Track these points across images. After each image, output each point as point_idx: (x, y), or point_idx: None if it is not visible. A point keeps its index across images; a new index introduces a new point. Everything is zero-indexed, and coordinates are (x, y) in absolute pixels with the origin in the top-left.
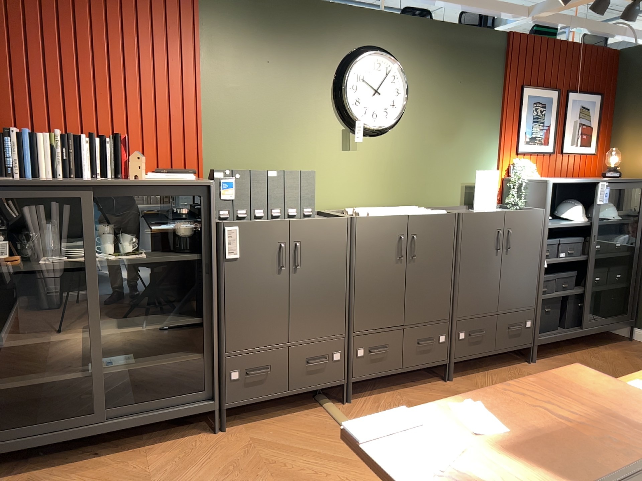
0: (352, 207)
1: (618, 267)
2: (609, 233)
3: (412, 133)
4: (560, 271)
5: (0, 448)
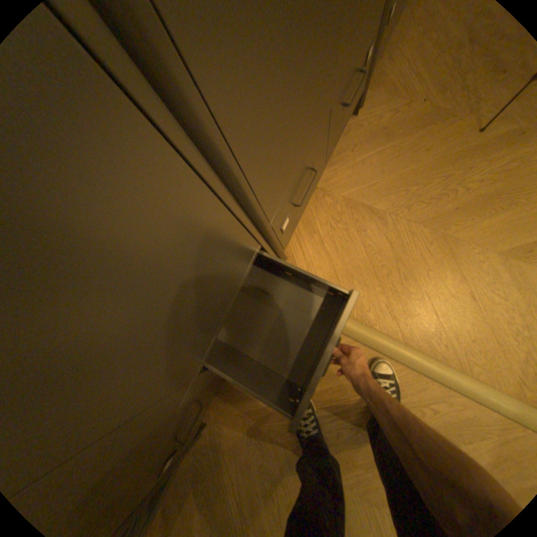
0: None
1: None
2: None
3: None
4: None
5: None
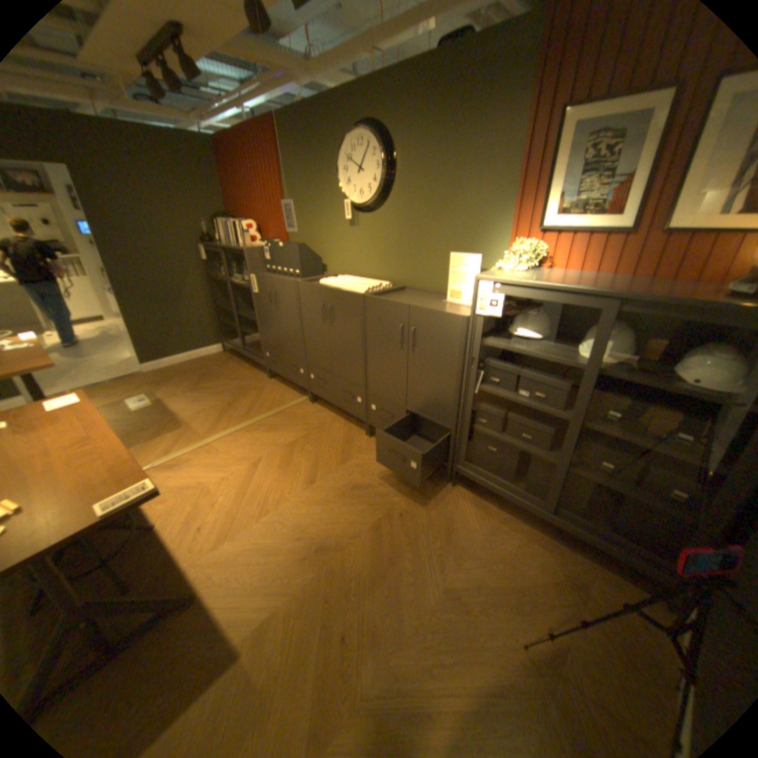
0: (358, 276)
1: (685, 480)
2: (695, 410)
3: (401, 207)
4: (532, 416)
5: (226, 344)
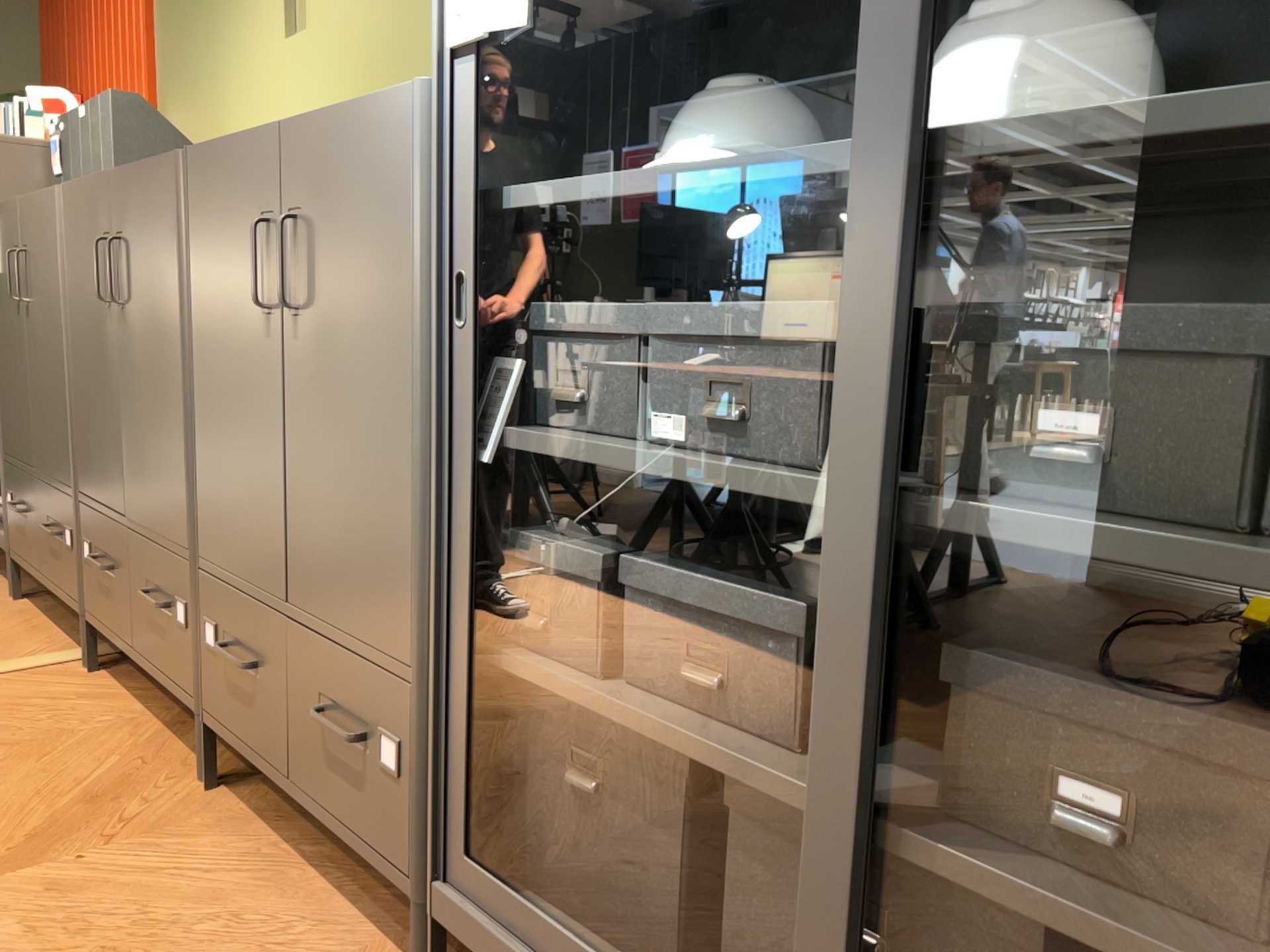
0: None
1: None
2: None
3: None
4: (745, 570)
5: None
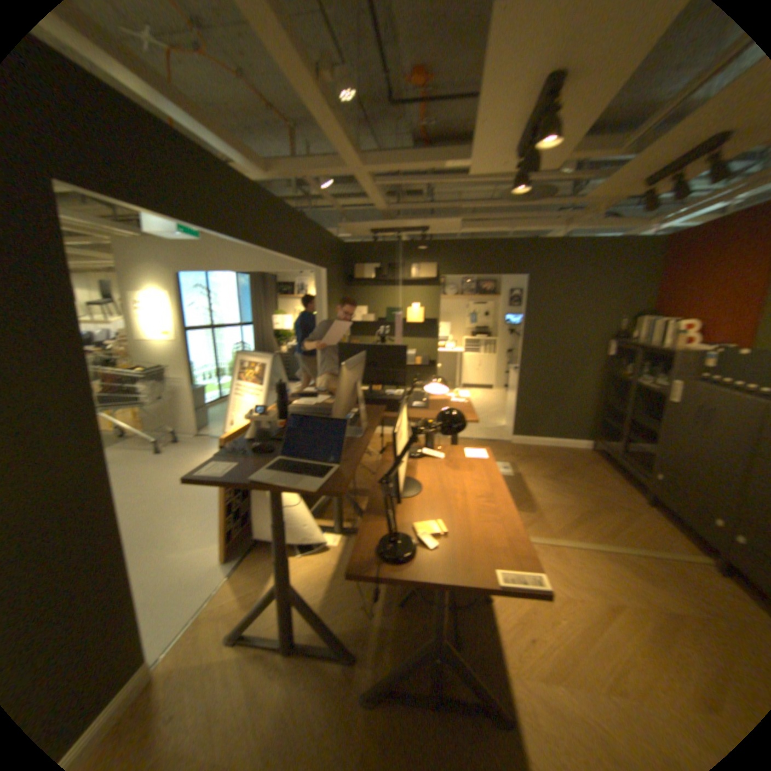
0: None
1: None
2: None
3: None
4: None
5: (600, 444)
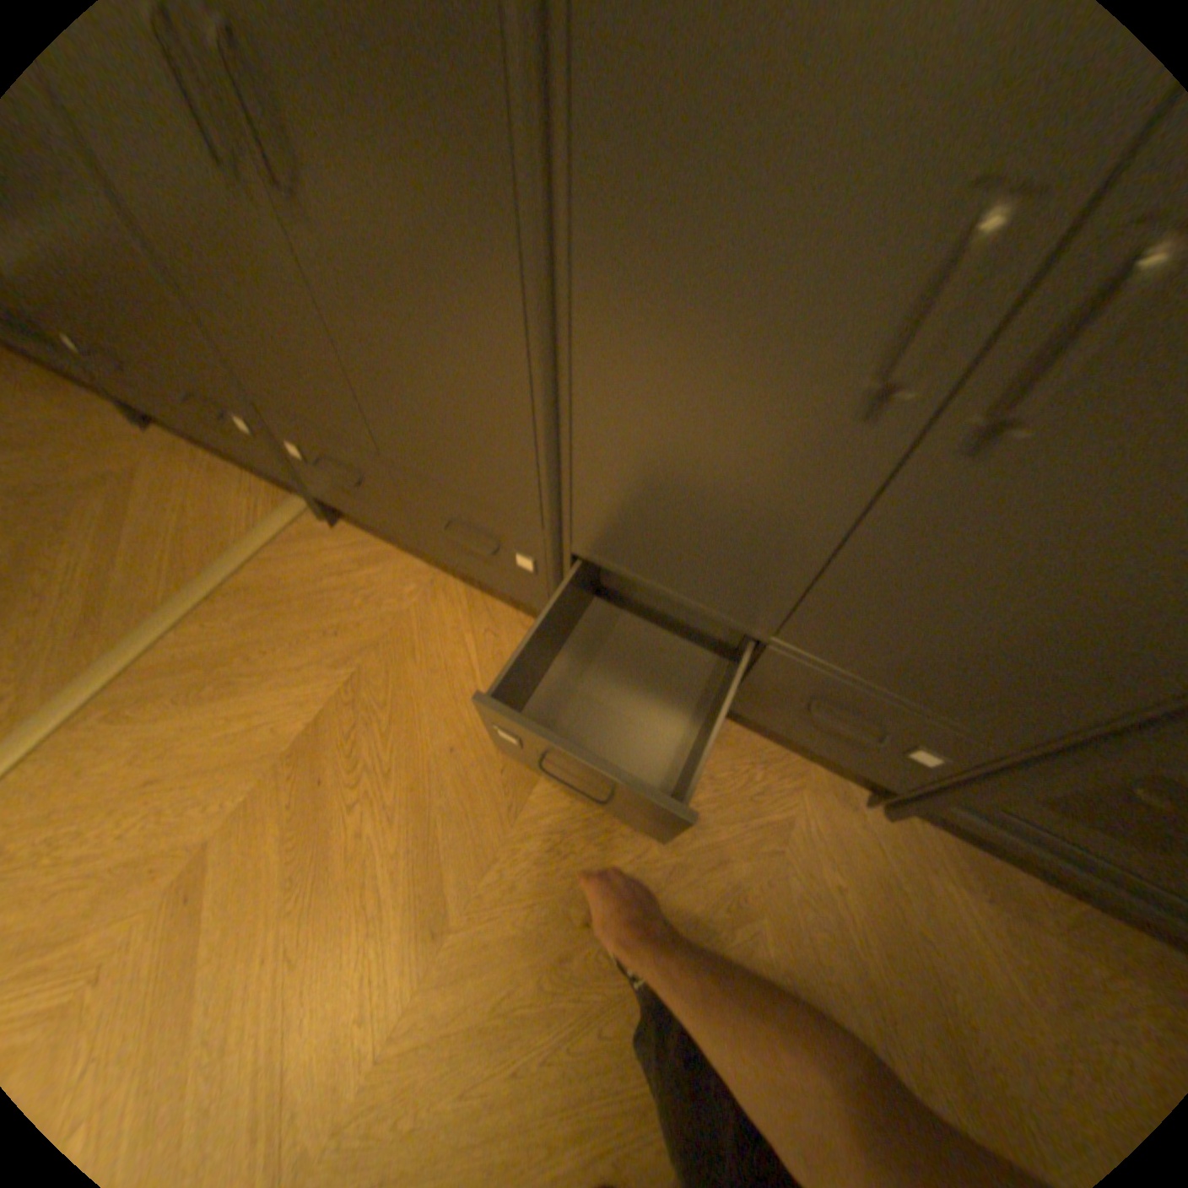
0: None
1: None
2: None
3: None
4: None
5: None
